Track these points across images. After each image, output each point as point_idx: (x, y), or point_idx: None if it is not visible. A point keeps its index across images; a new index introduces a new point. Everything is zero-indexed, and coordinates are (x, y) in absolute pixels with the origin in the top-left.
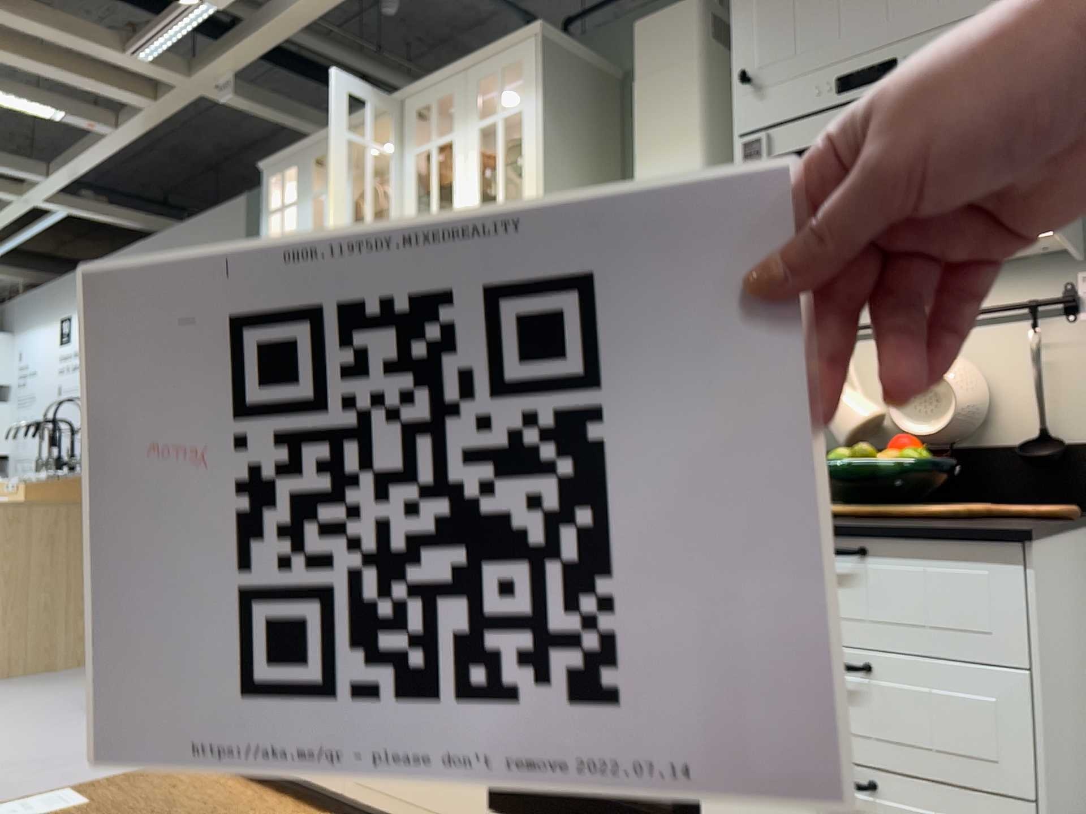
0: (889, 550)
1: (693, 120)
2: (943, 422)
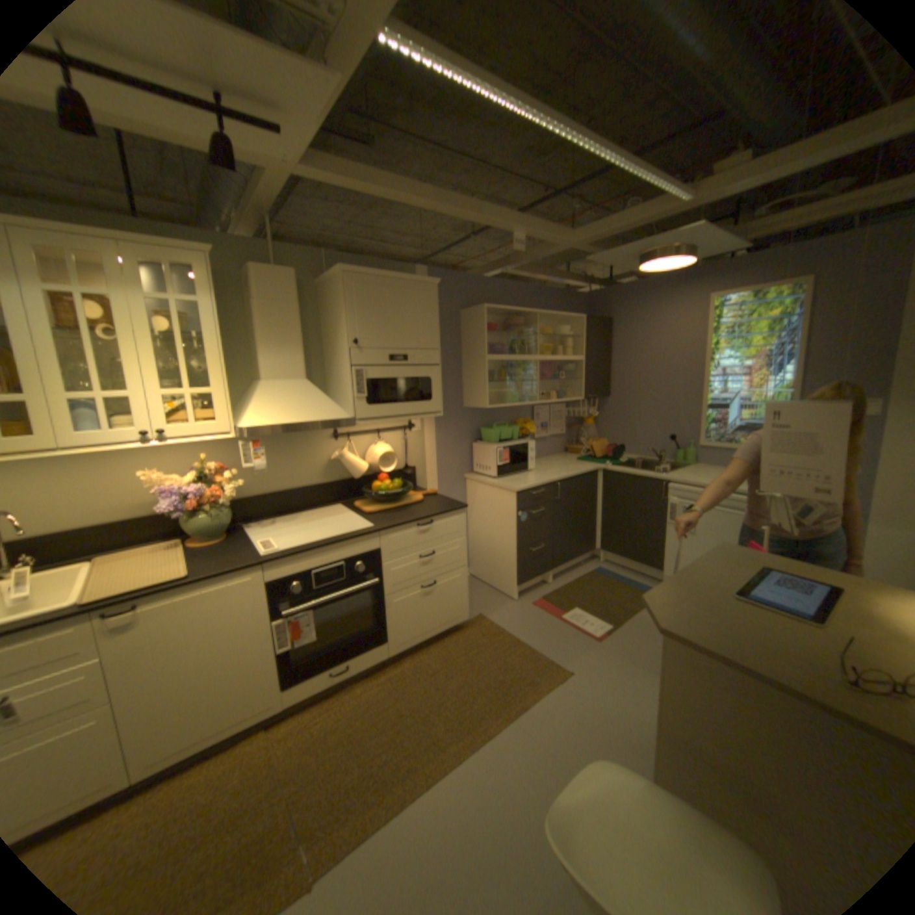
0: (437, 519)
1: (298, 336)
2: (392, 468)
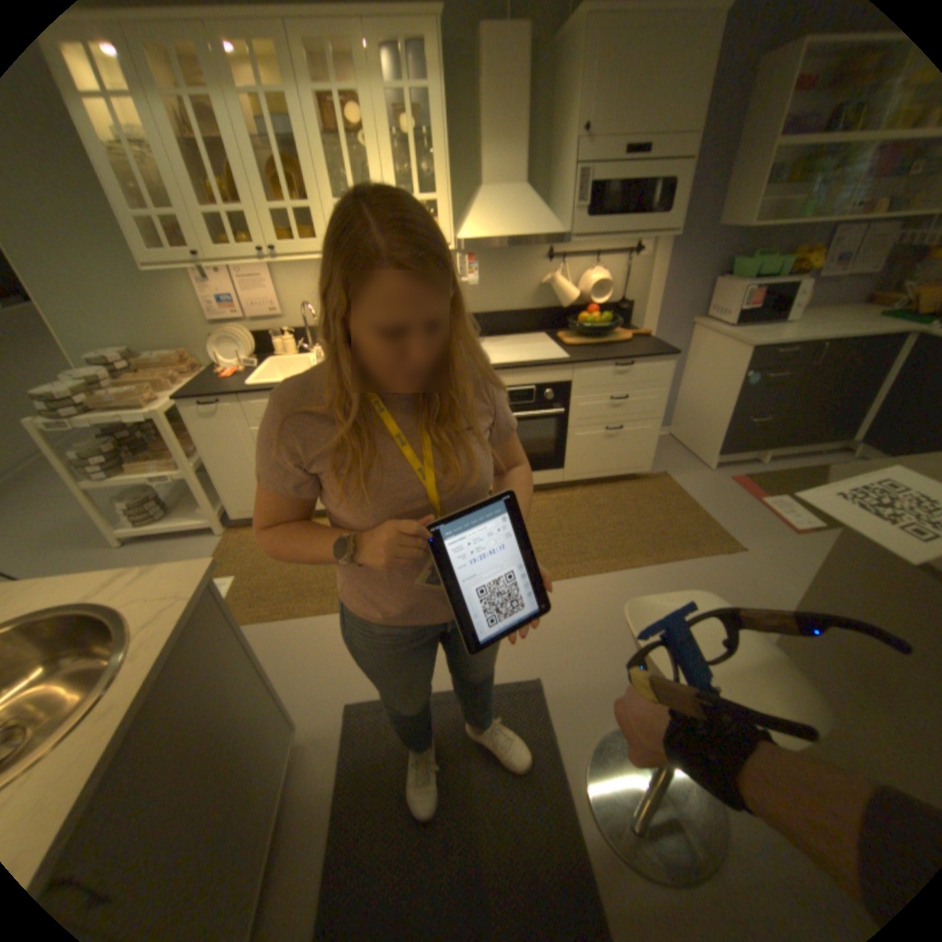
0: (640, 362)
1: (524, 126)
2: (605, 299)
